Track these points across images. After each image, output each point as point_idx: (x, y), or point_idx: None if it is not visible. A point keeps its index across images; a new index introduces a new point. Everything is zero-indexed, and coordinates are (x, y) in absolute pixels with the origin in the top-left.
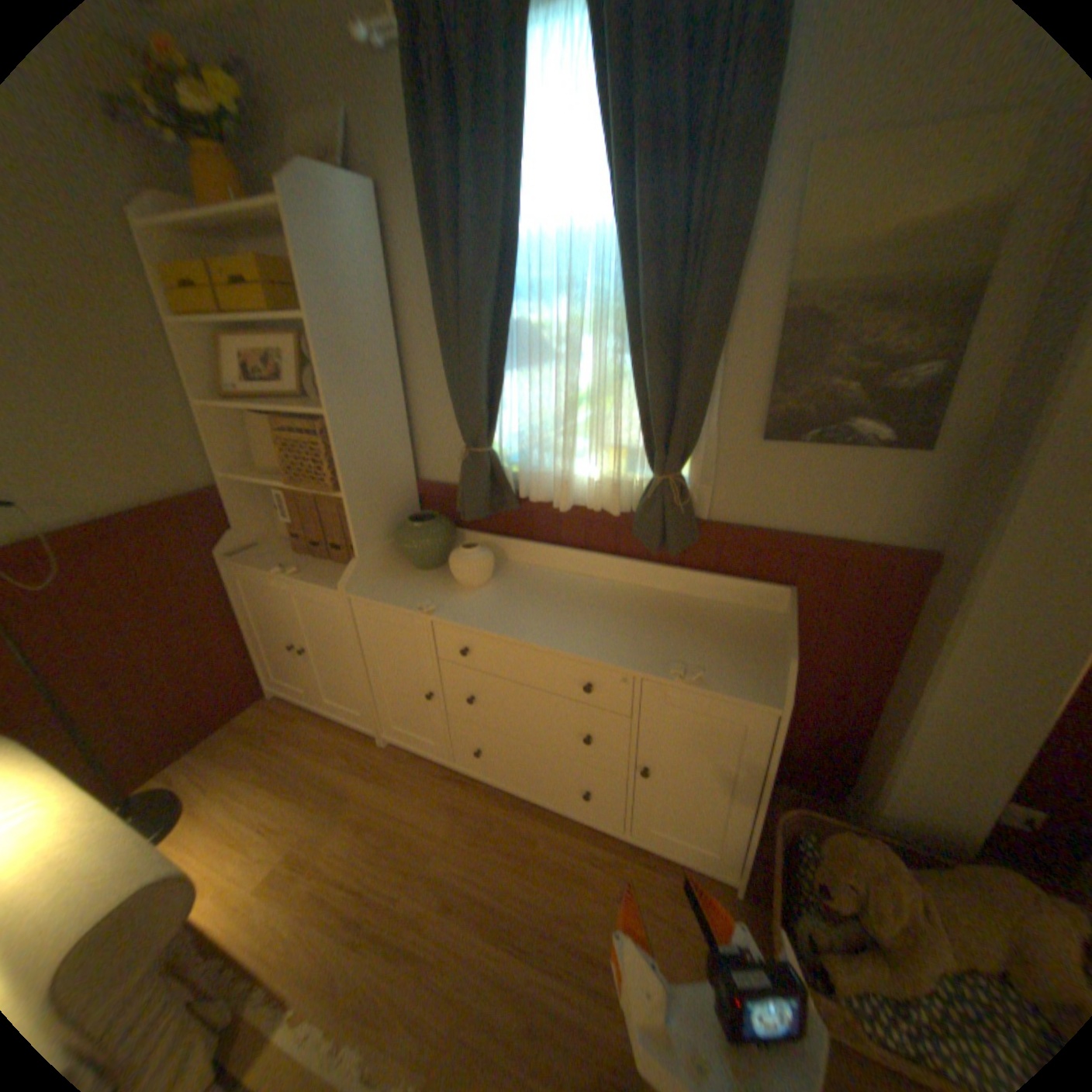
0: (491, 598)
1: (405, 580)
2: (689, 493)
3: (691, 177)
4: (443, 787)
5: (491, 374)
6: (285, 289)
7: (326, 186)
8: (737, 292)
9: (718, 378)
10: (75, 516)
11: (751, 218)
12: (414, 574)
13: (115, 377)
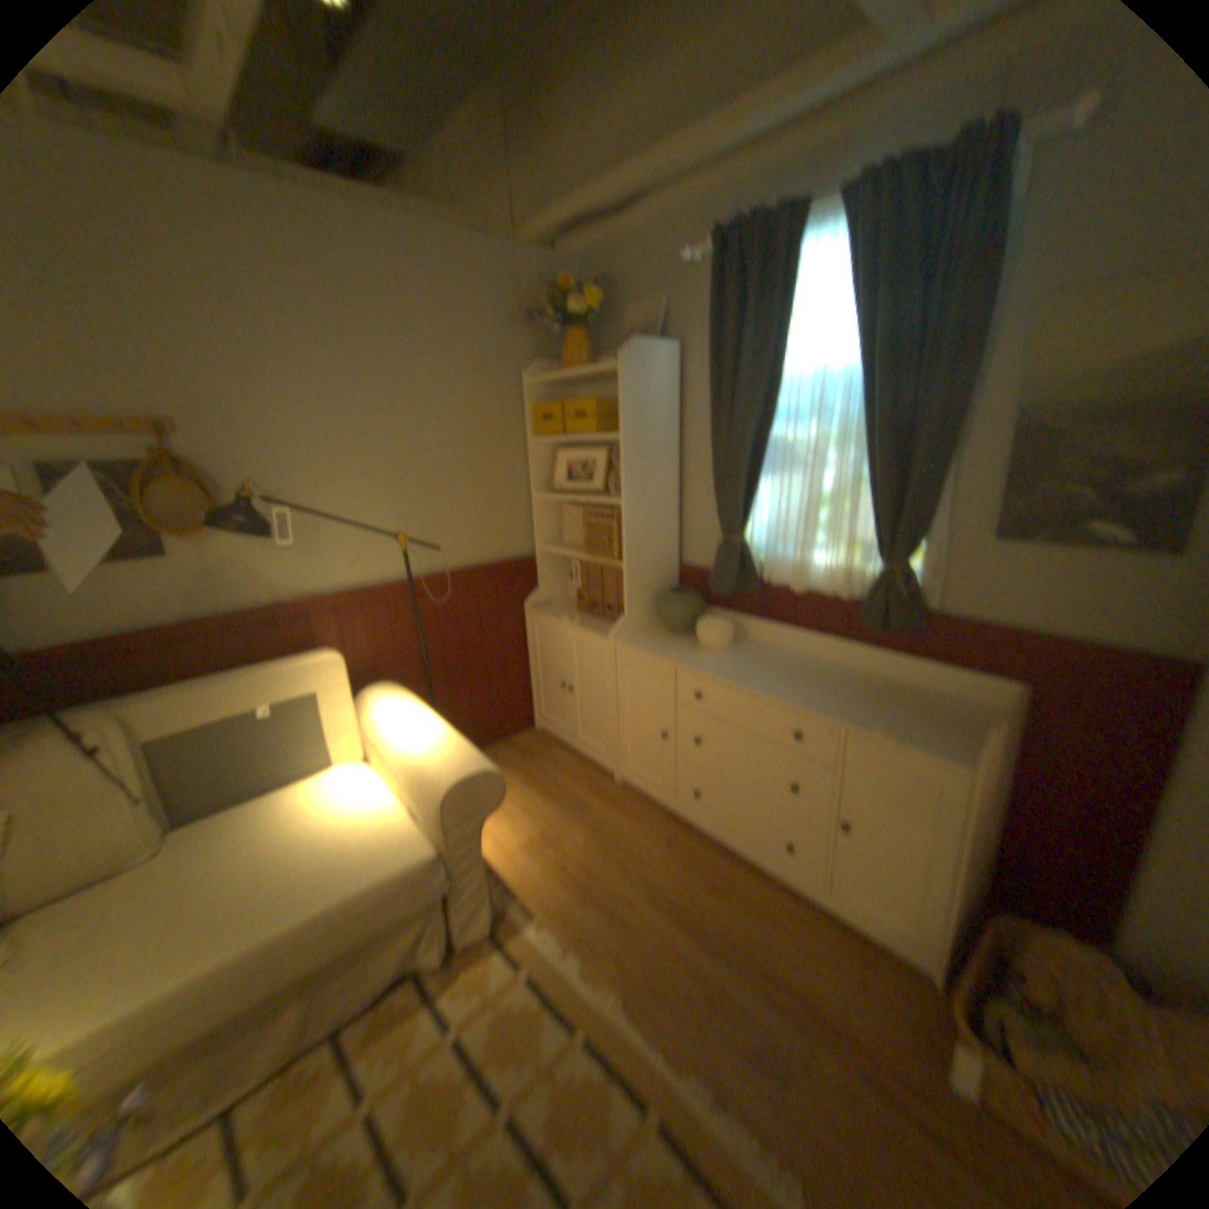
0: (726, 661)
1: (658, 640)
2: (915, 582)
3: (927, 329)
4: (664, 825)
5: (748, 480)
6: (609, 420)
7: (647, 353)
8: (965, 414)
9: (950, 484)
10: (458, 565)
11: (977, 358)
12: (666, 637)
13: (495, 478)
